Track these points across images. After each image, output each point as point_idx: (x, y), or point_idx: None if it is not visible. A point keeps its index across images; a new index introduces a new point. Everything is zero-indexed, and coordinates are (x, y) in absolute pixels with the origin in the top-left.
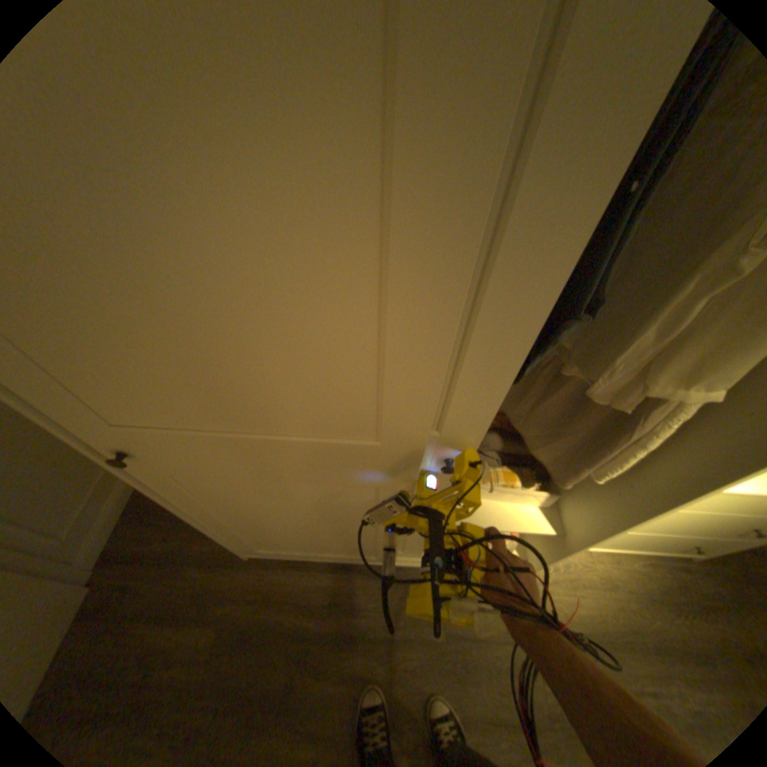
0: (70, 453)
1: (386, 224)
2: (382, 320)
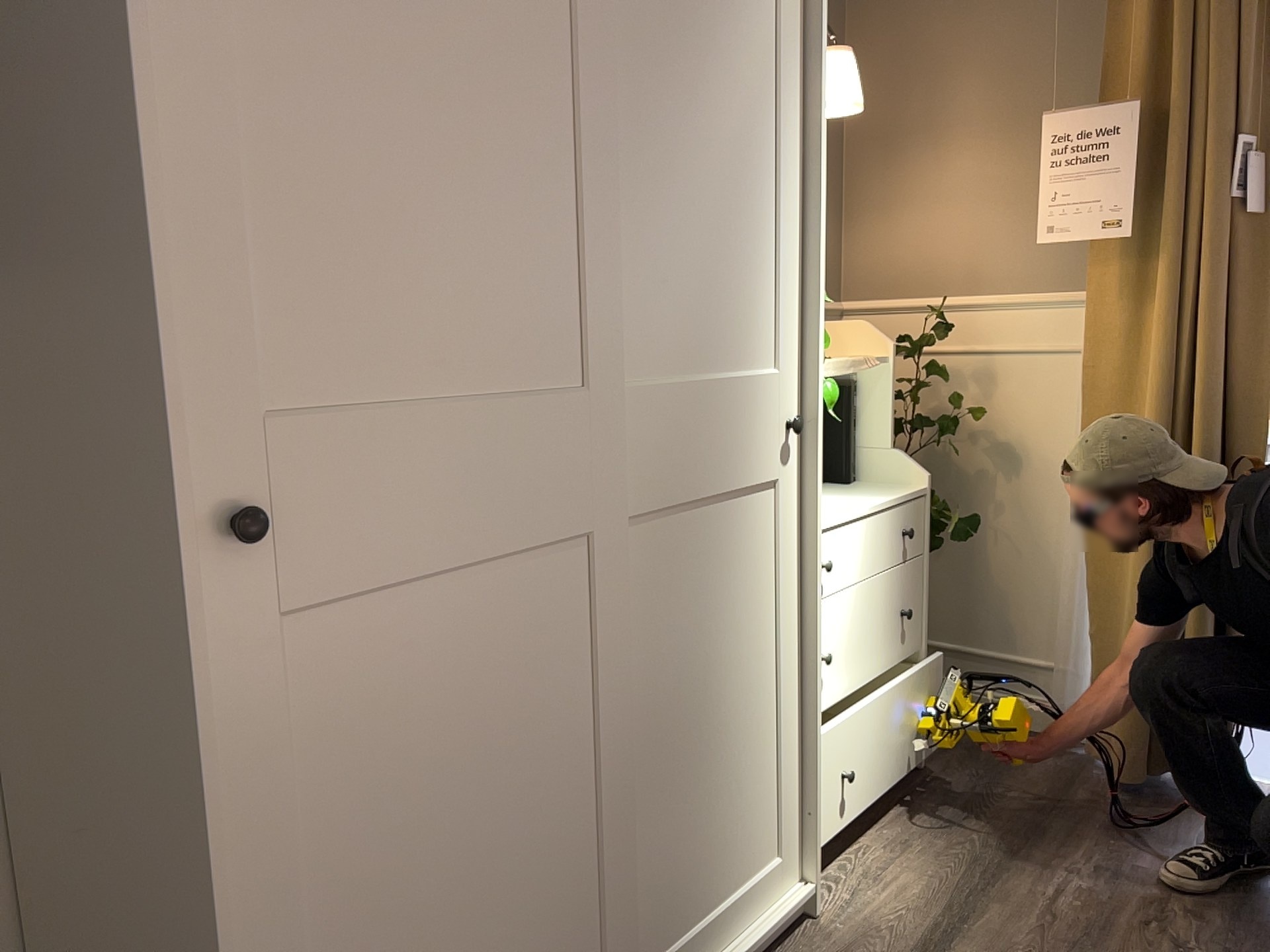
0: None
1: (577, 100)
2: (579, 182)
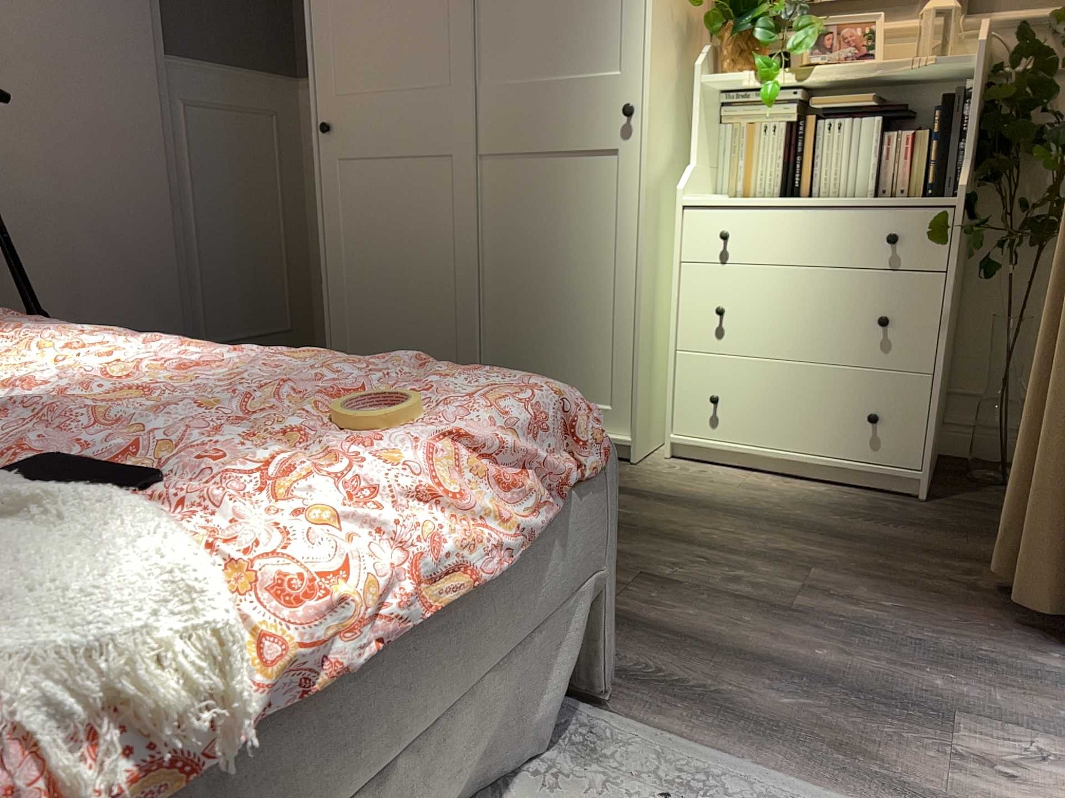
0: (258, 289)
1: None
2: None
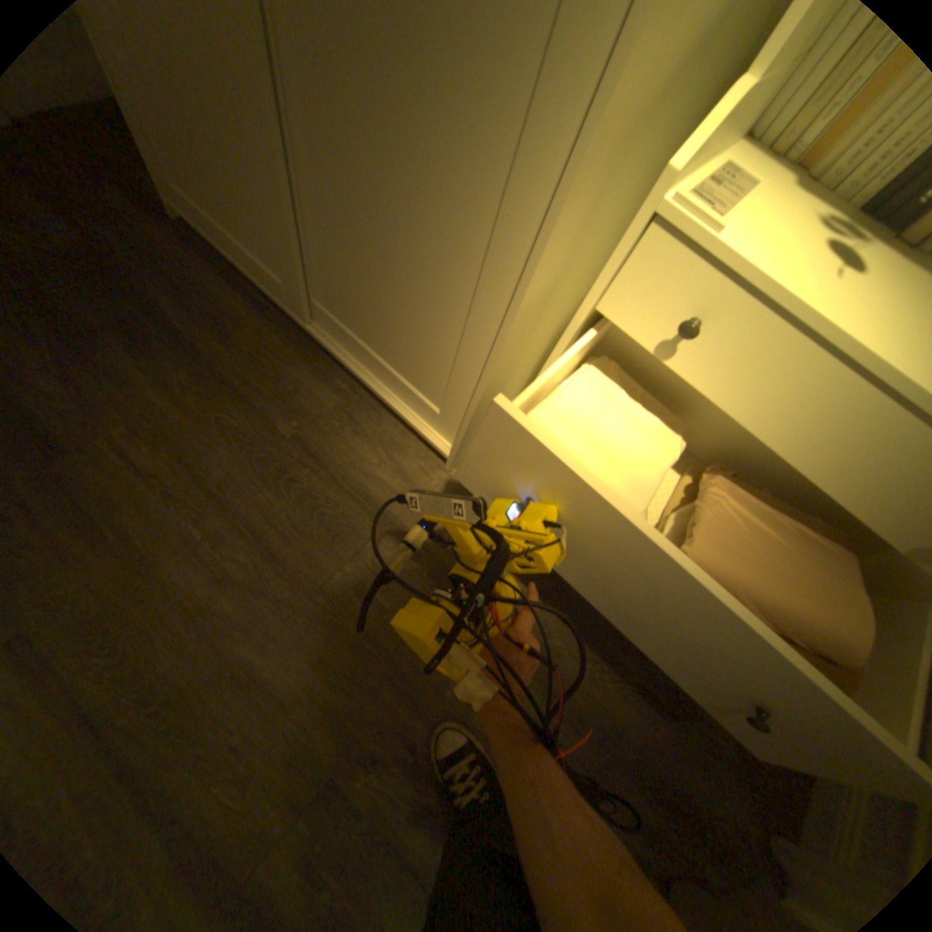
0: None
1: None
2: None
